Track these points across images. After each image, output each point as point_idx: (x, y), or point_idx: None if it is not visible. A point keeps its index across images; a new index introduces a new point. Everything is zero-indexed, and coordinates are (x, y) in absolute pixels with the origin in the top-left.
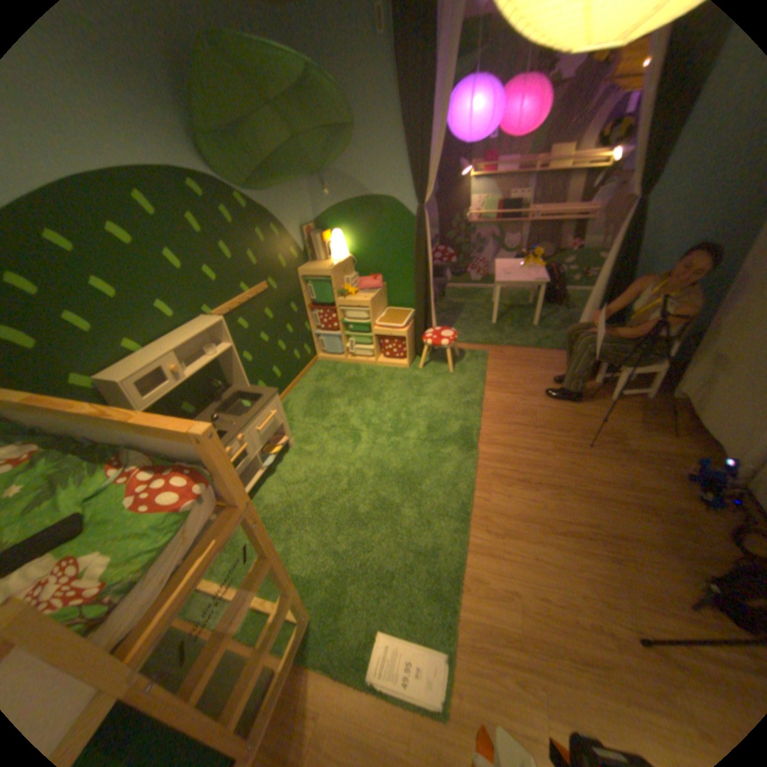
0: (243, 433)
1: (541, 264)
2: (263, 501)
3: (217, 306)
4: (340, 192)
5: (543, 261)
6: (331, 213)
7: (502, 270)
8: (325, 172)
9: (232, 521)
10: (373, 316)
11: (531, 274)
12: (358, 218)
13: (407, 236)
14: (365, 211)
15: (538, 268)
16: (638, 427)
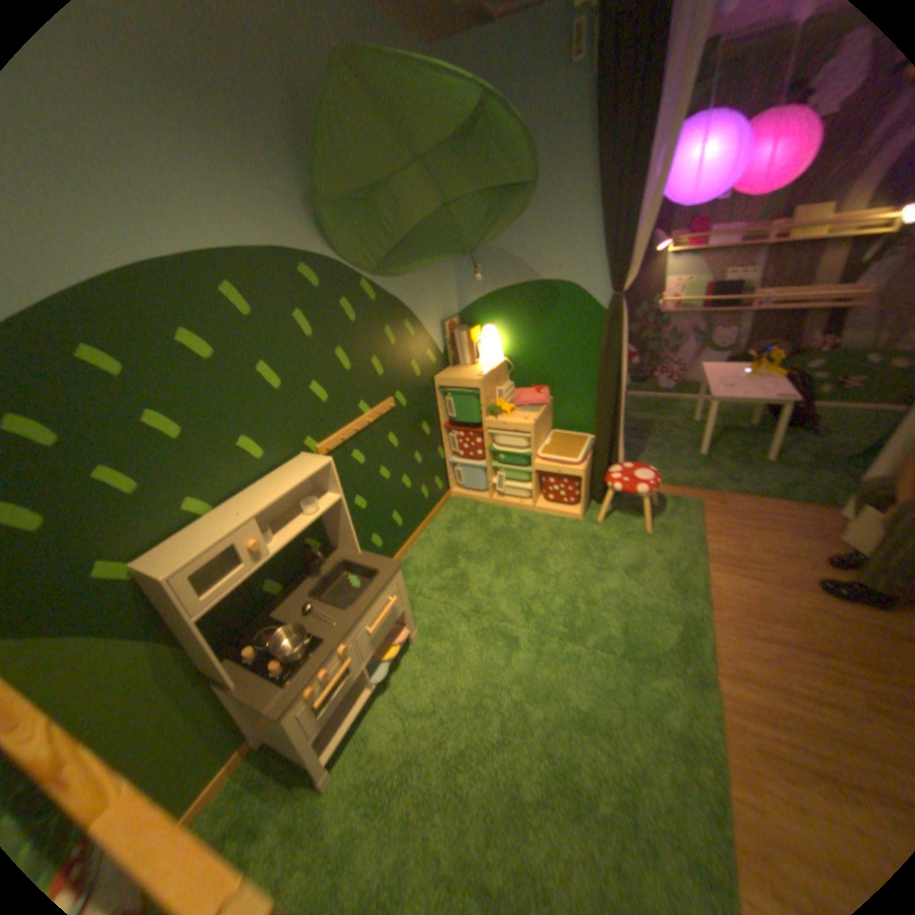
0: (345, 641)
1: (777, 371)
2: (367, 743)
3: (325, 436)
4: (496, 277)
5: (779, 367)
6: (482, 303)
7: (717, 379)
8: (478, 251)
9: None
10: (534, 444)
11: (766, 387)
12: (519, 310)
13: (589, 334)
14: (530, 301)
15: (774, 378)
16: None
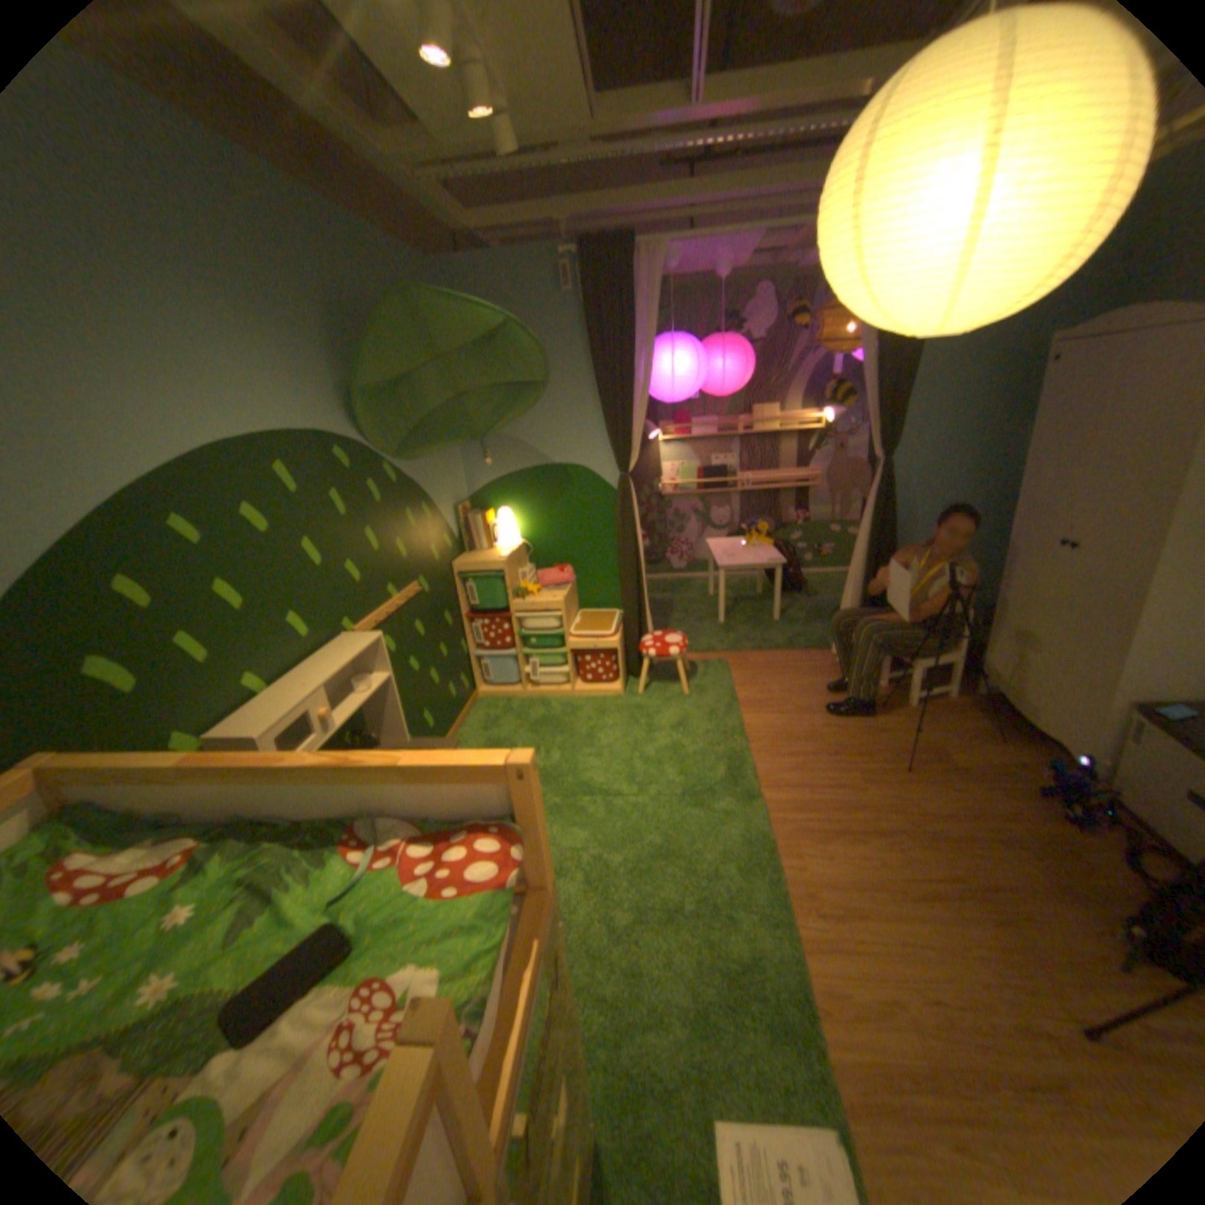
0: None
1: (766, 542)
2: None
3: (360, 620)
4: (507, 462)
5: (767, 539)
6: (495, 488)
7: (720, 552)
8: (487, 438)
9: (542, 911)
10: (566, 622)
11: (759, 556)
12: (534, 494)
13: (603, 513)
14: (544, 485)
15: (764, 548)
16: (953, 737)
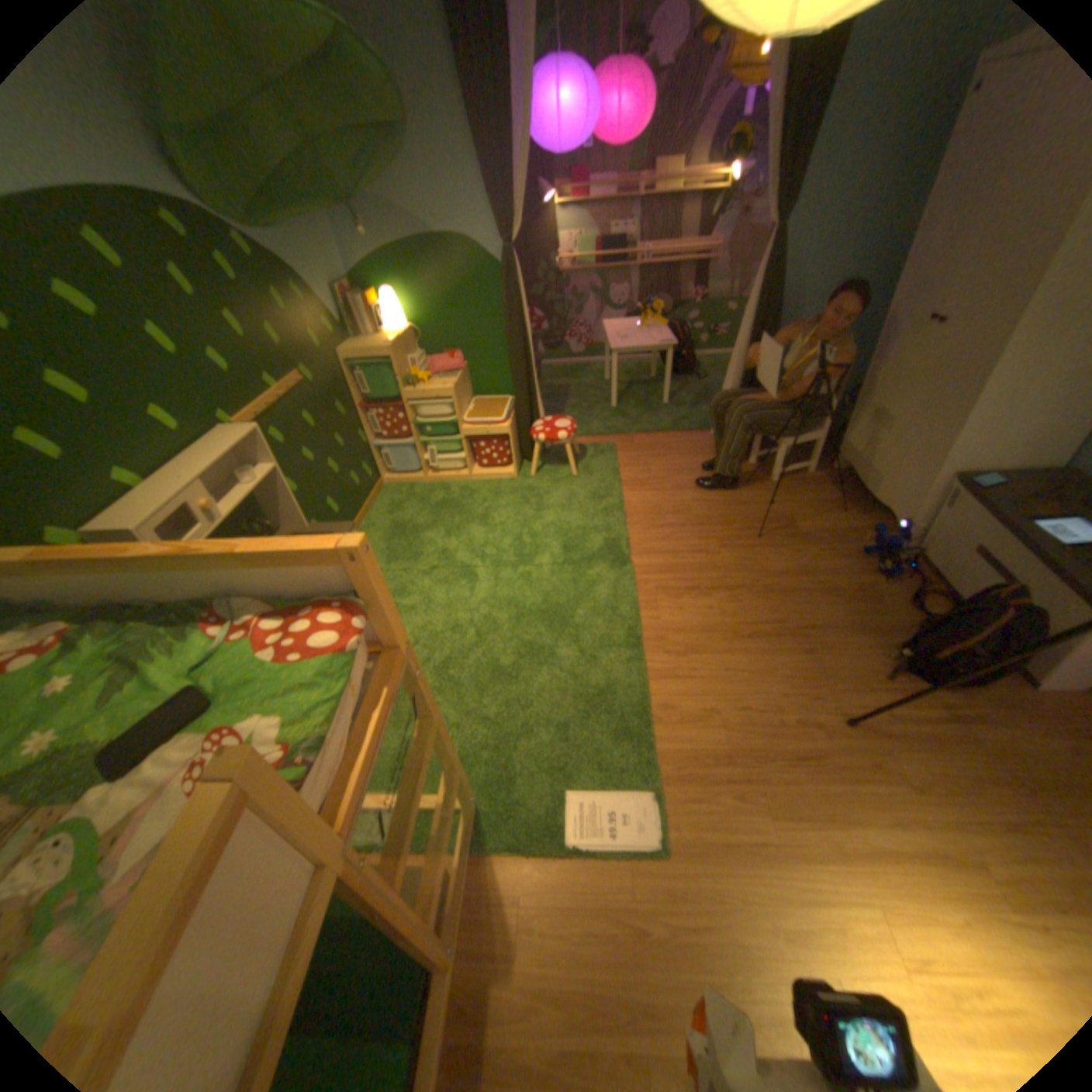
0: None
1: (661, 322)
2: None
3: (237, 410)
4: (382, 230)
5: (663, 319)
6: (373, 262)
7: (615, 334)
8: (356, 199)
9: (395, 664)
10: (458, 409)
11: (652, 337)
12: (415, 269)
13: (490, 291)
14: (425, 258)
15: (659, 329)
16: (803, 507)
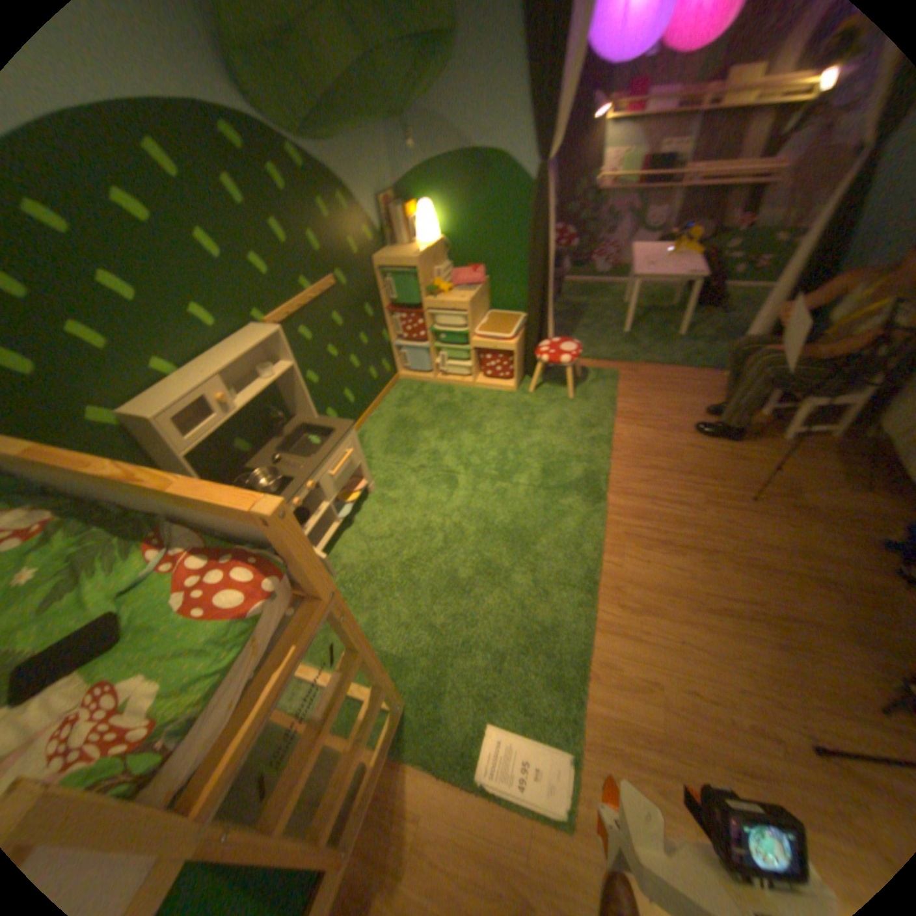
0: (313, 479)
1: (697, 250)
2: (340, 559)
3: (272, 310)
4: (429, 144)
5: (699, 246)
6: (417, 175)
7: (643, 258)
8: (409, 113)
9: (314, 617)
10: (472, 322)
11: (683, 265)
12: (455, 183)
13: (521, 209)
14: (465, 173)
15: (693, 257)
16: (817, 476)
